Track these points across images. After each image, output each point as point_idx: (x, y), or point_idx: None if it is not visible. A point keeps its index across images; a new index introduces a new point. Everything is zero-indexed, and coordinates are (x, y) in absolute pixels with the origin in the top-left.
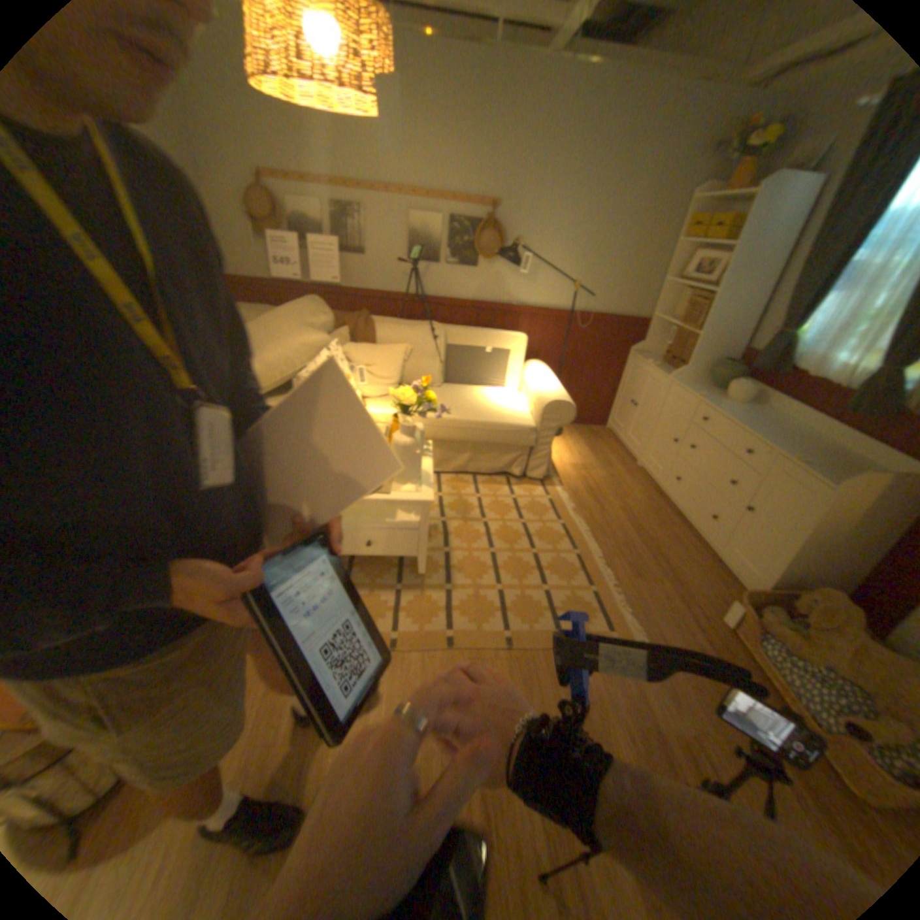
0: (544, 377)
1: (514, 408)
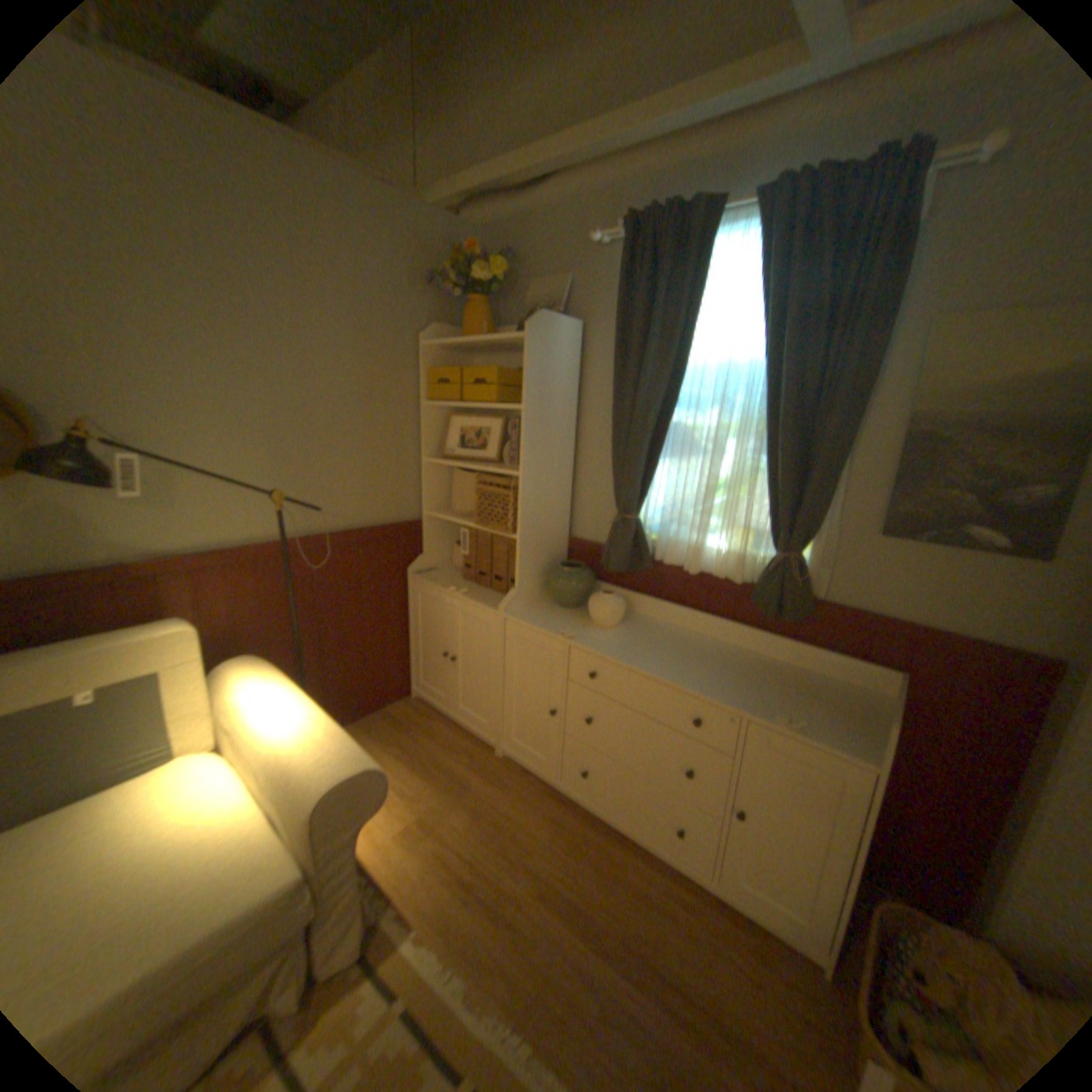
0: (274, 706)
1: (218, 834)
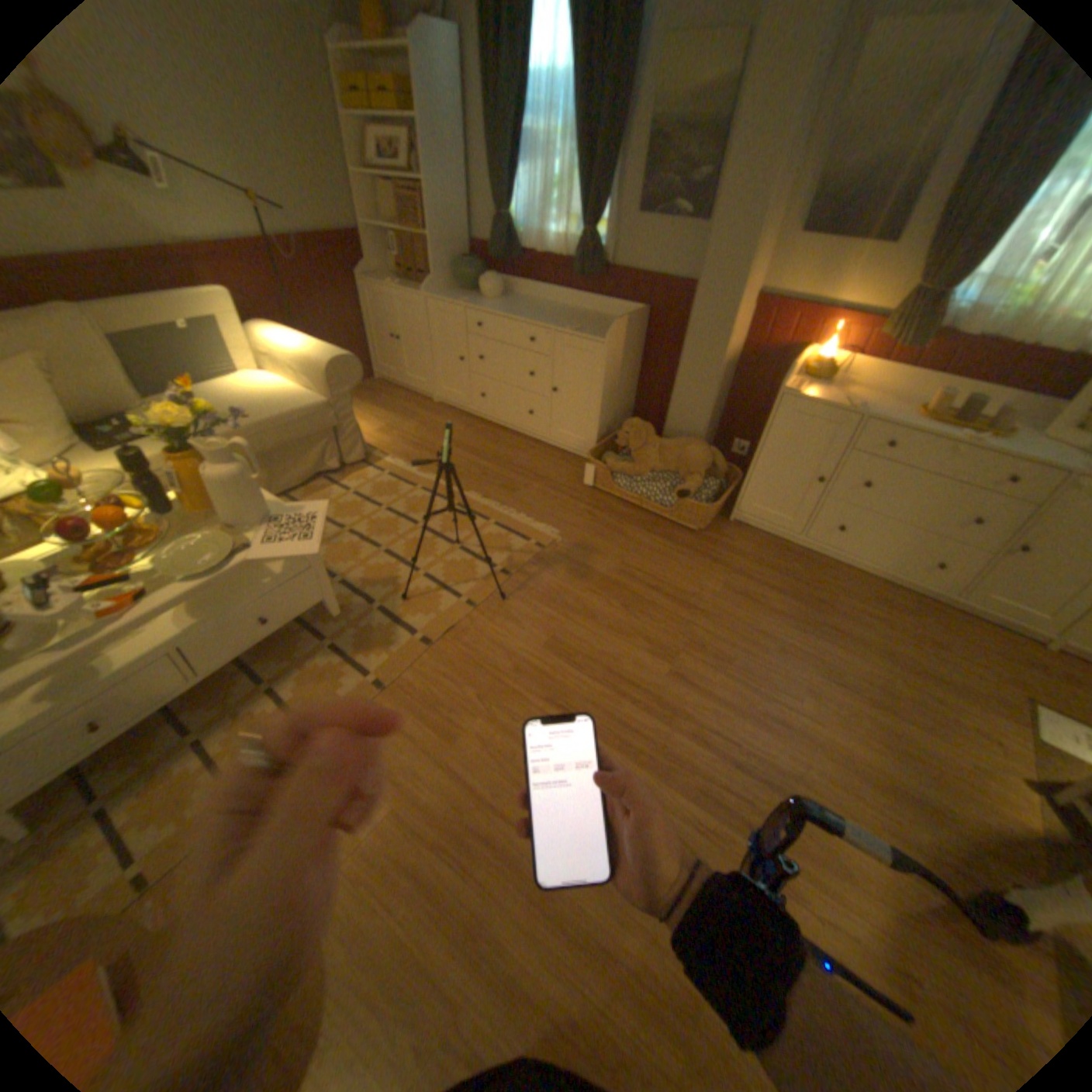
0: (289, 337)
1: (280, 390)
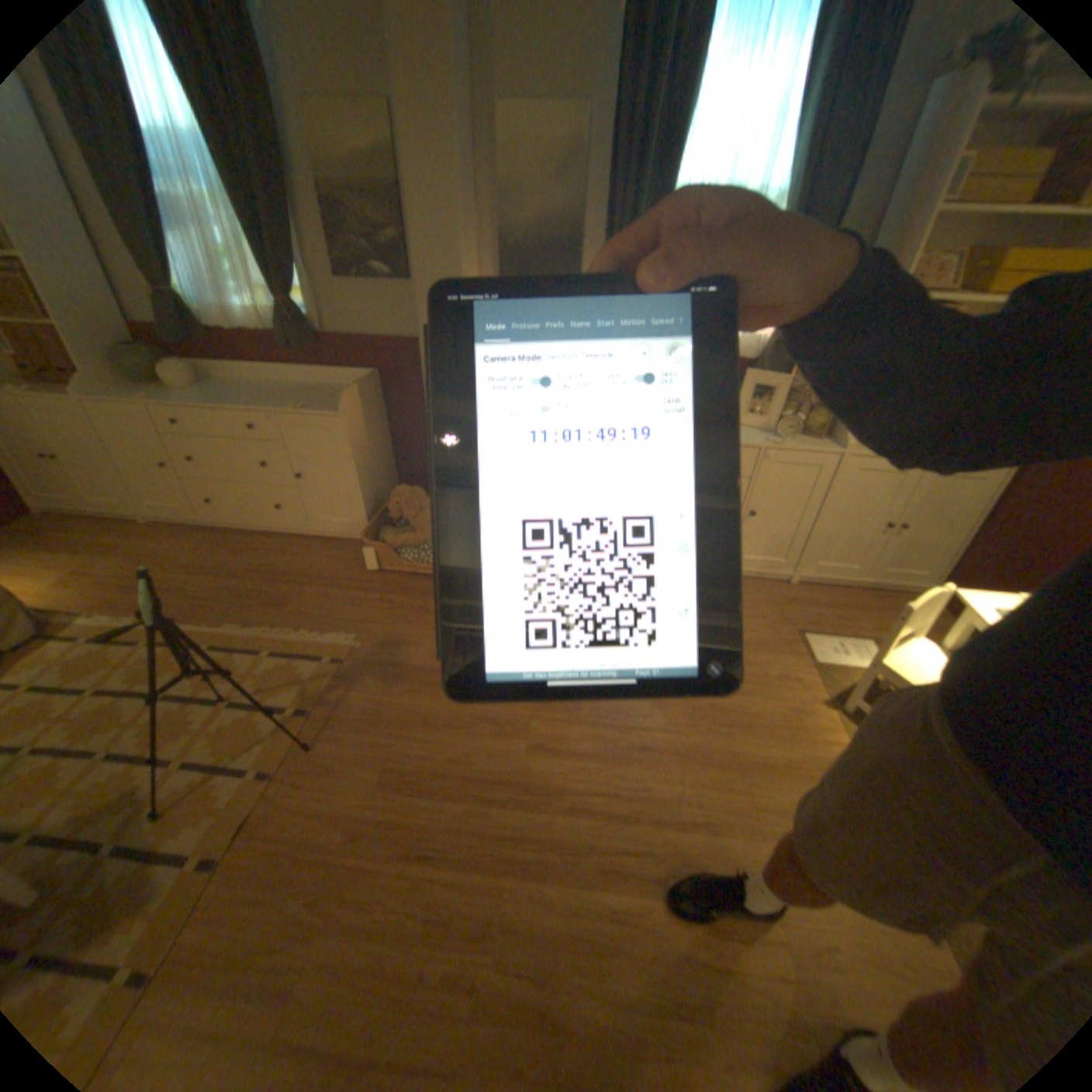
0: None
1: None
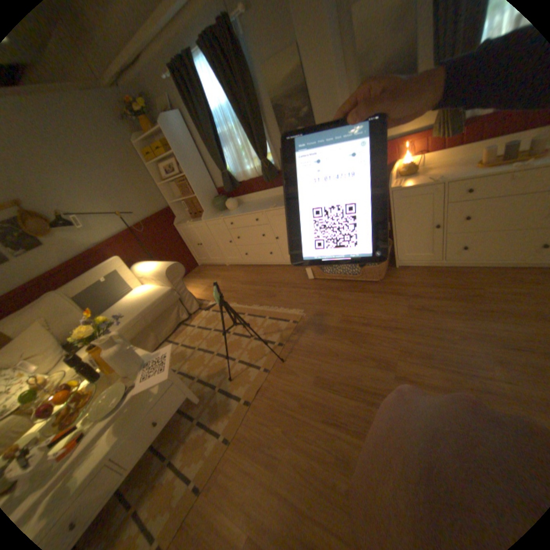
0: (148, 264)
1: (150, 290)
